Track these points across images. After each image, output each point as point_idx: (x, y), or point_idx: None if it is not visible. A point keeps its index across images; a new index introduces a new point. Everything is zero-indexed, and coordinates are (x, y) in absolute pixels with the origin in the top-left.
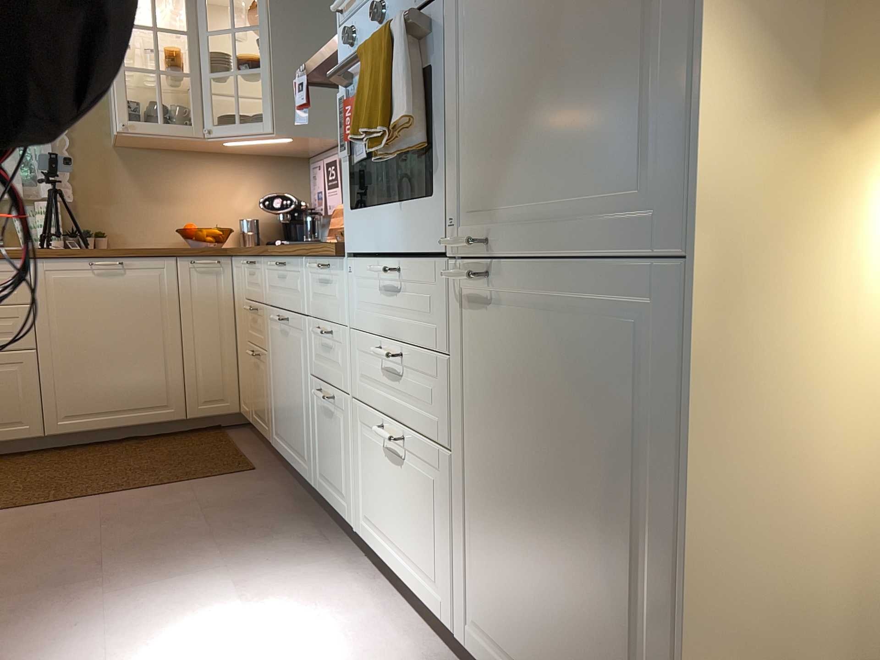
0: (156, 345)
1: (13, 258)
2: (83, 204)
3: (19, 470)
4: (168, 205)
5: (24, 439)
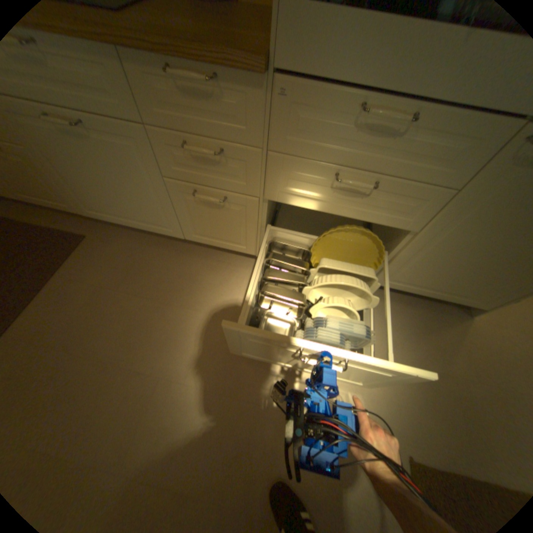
0: None
1: None
2: None
3: None
4: None
5: None
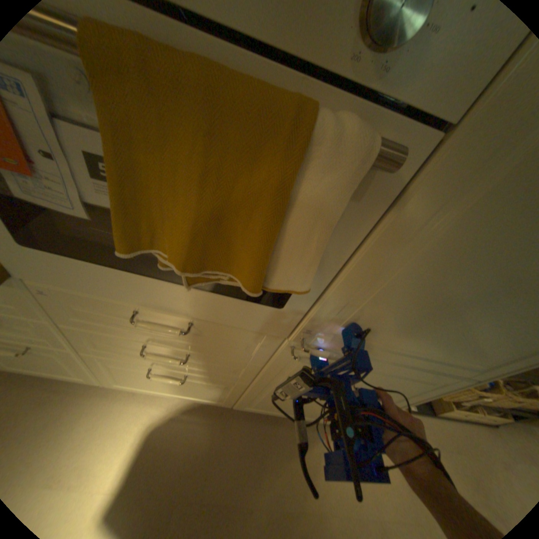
0: None
1: None
2: None
3: None
4: None
5: None
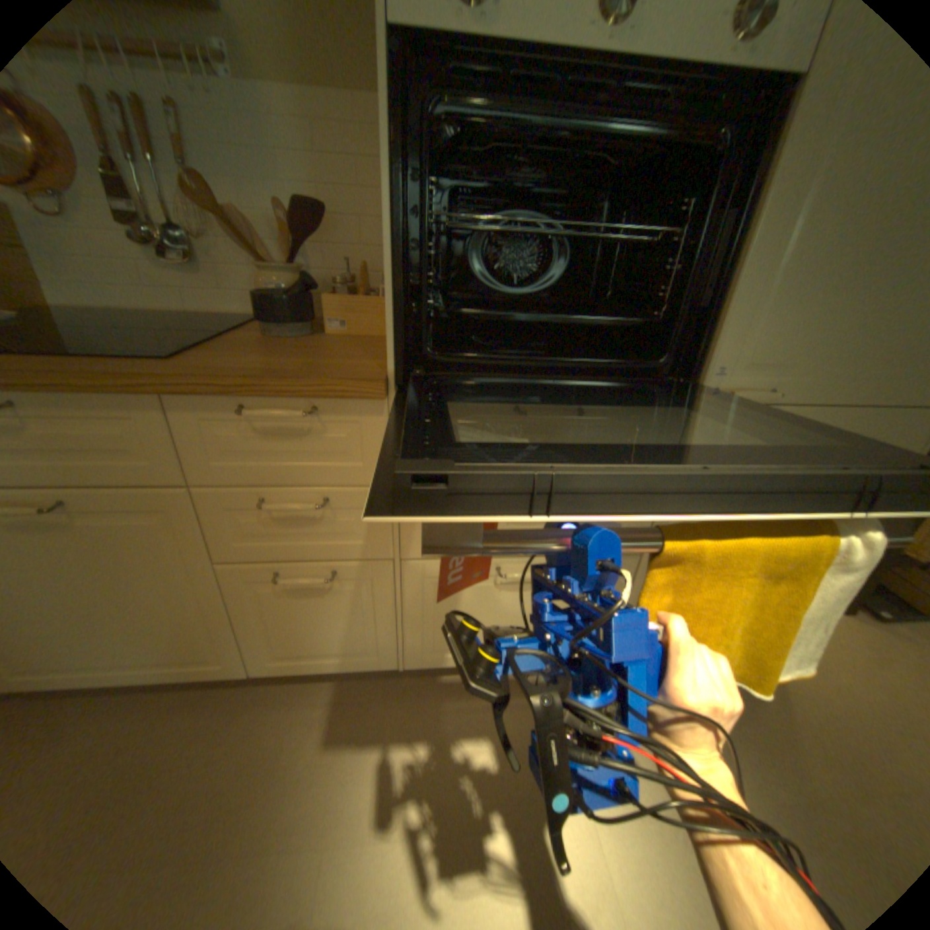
0: None
1: None
2: None
3: None
4: None
5: None
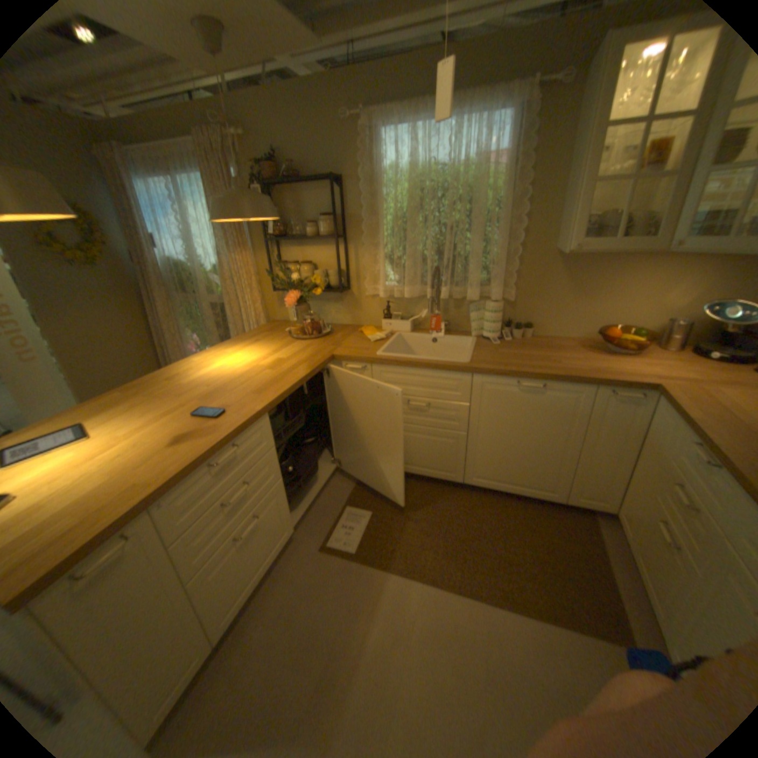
0: (559, 451)
1: (463, 372)
2: (521, 299)
3: (446, 508)
4: (596, 301)
5: (452, 481)
